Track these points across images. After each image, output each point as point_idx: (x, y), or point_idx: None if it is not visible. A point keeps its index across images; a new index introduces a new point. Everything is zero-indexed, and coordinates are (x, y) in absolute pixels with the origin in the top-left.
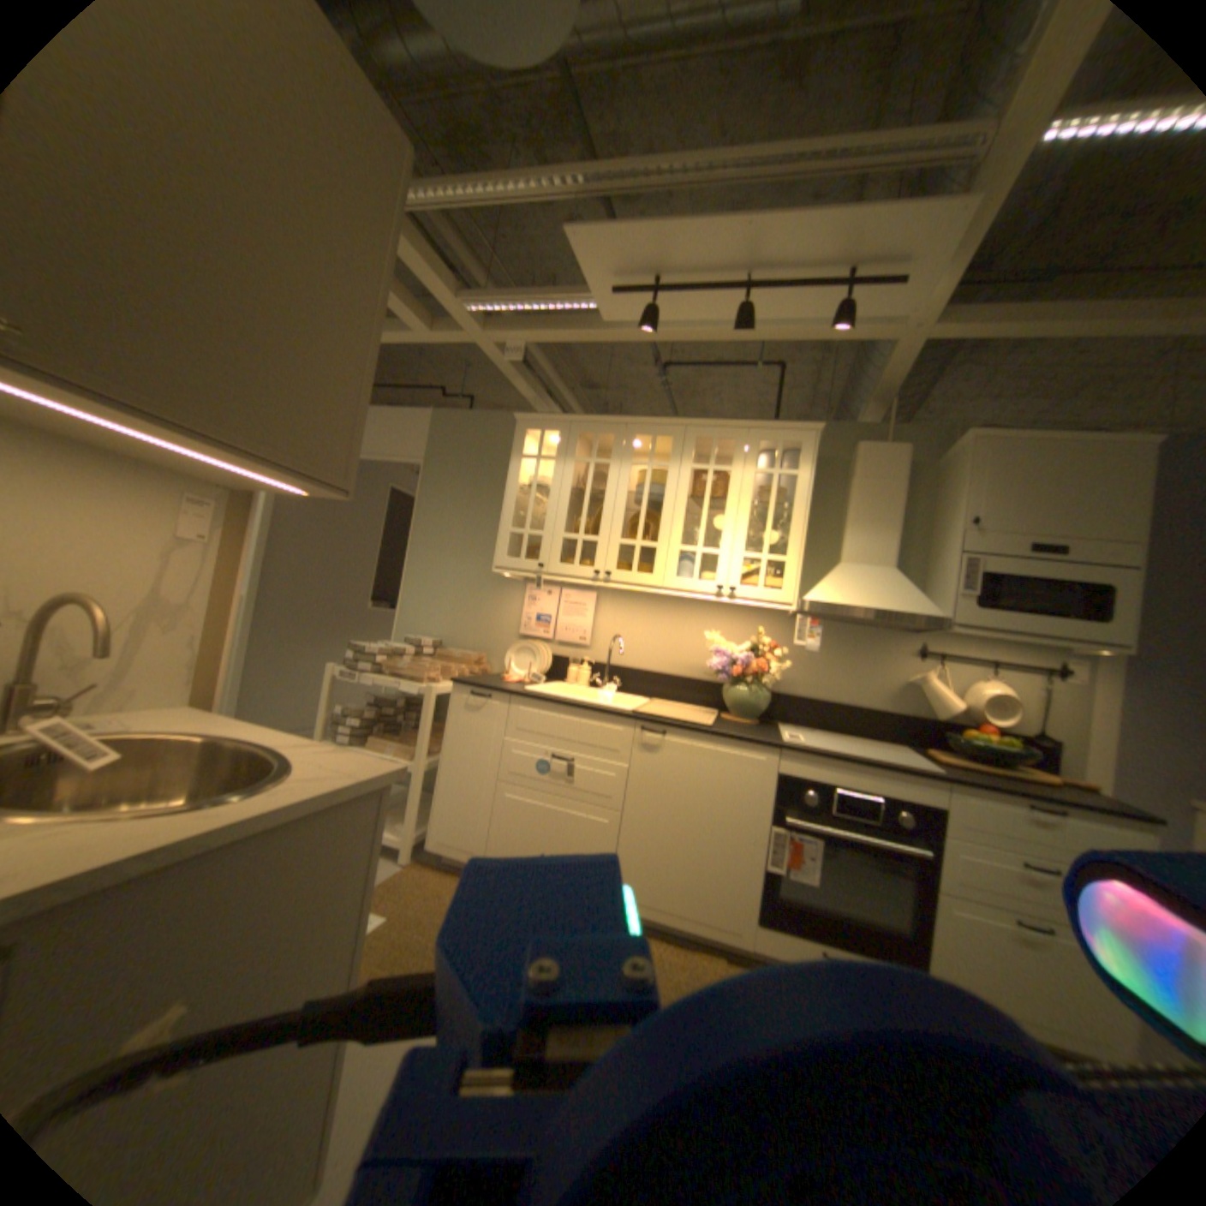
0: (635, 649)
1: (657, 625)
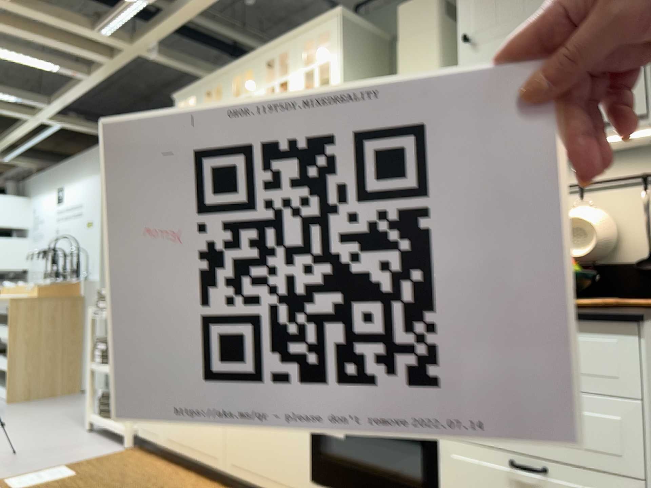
0: None
1: None
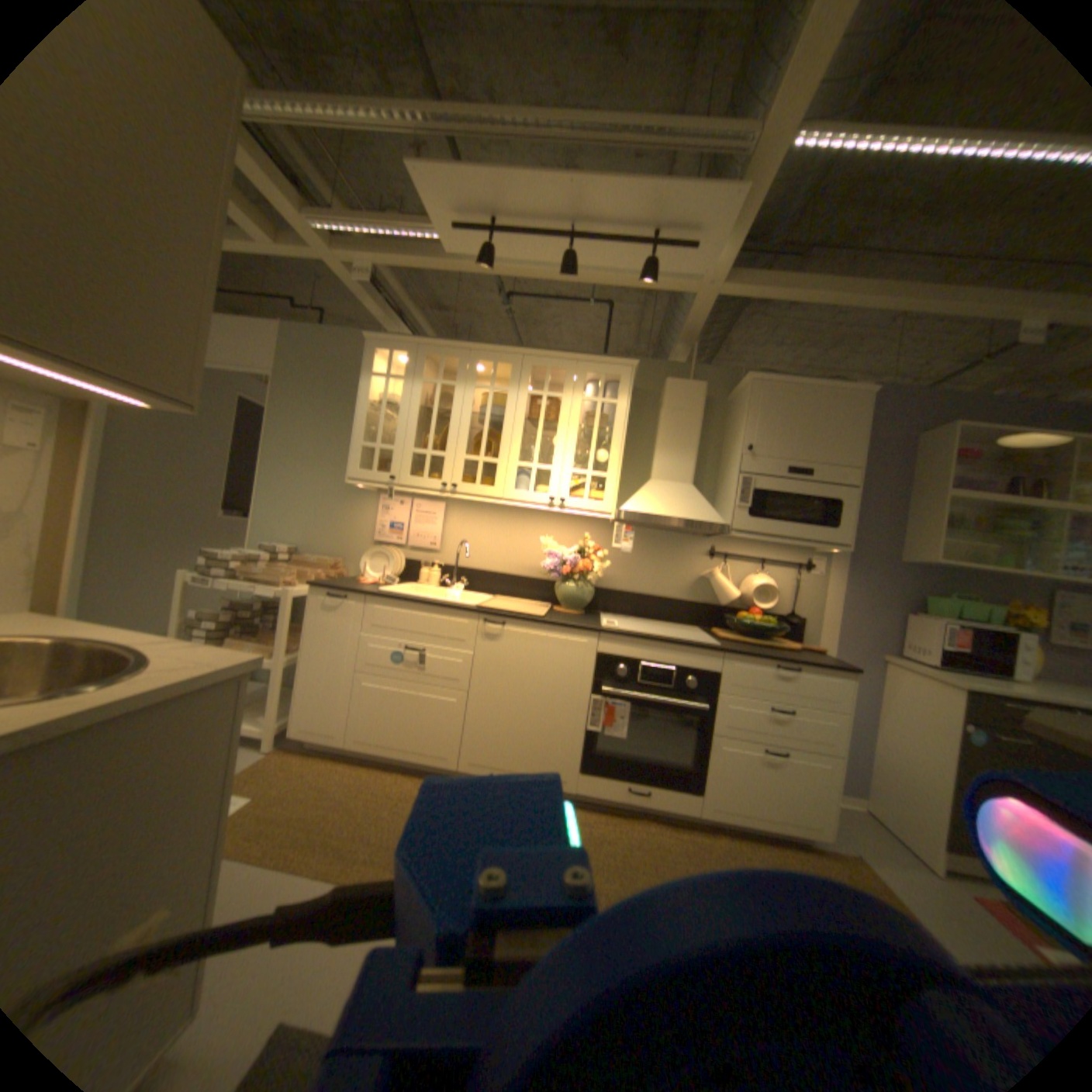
0: (480, 554)
1: (500, 533)
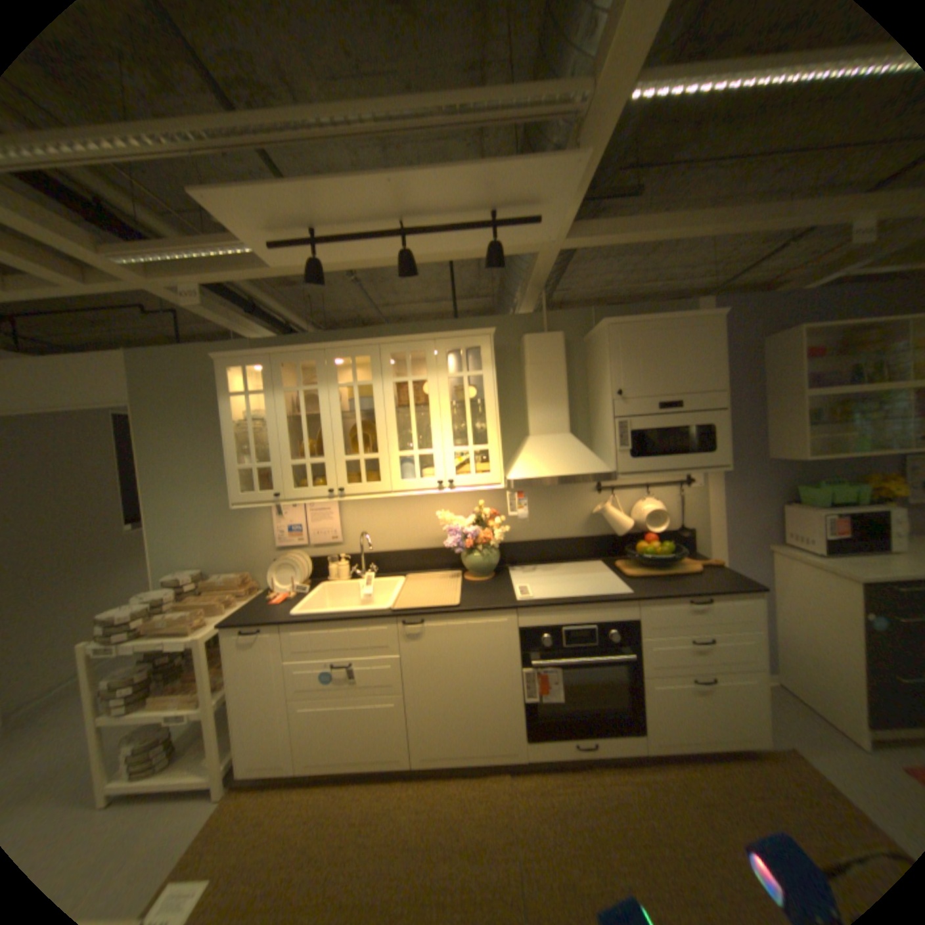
0: (384, 537)
1: (398, 513)
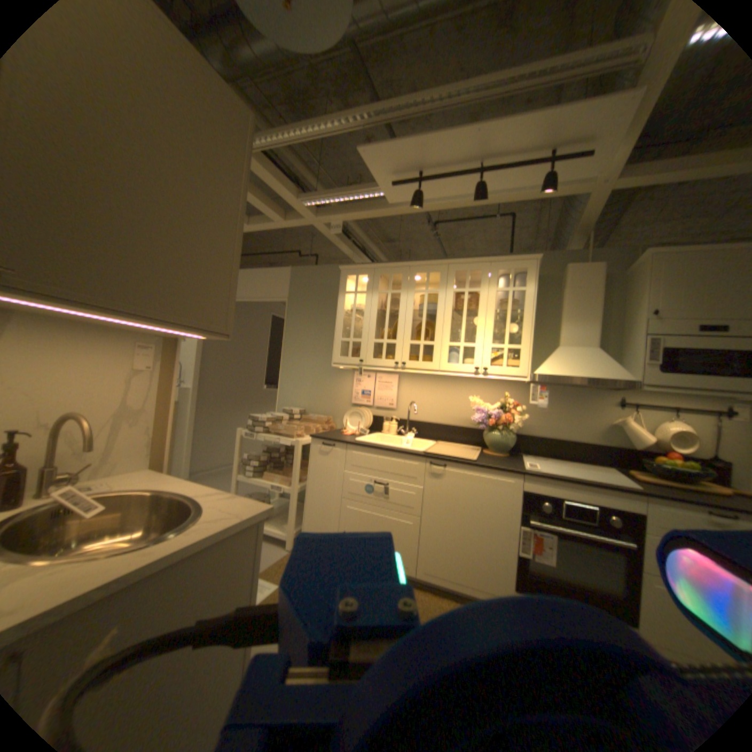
0: (425, 409)
1: (439, 393)
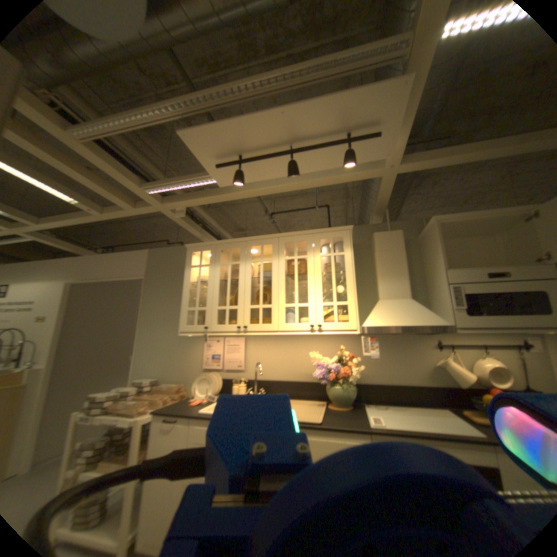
0: (273, 368)
1: (284, 351)
